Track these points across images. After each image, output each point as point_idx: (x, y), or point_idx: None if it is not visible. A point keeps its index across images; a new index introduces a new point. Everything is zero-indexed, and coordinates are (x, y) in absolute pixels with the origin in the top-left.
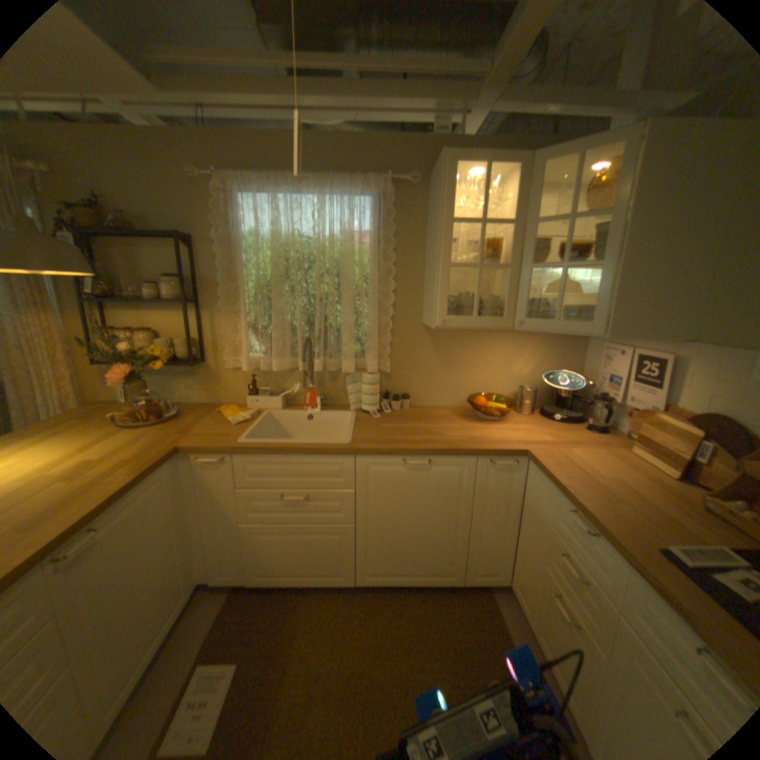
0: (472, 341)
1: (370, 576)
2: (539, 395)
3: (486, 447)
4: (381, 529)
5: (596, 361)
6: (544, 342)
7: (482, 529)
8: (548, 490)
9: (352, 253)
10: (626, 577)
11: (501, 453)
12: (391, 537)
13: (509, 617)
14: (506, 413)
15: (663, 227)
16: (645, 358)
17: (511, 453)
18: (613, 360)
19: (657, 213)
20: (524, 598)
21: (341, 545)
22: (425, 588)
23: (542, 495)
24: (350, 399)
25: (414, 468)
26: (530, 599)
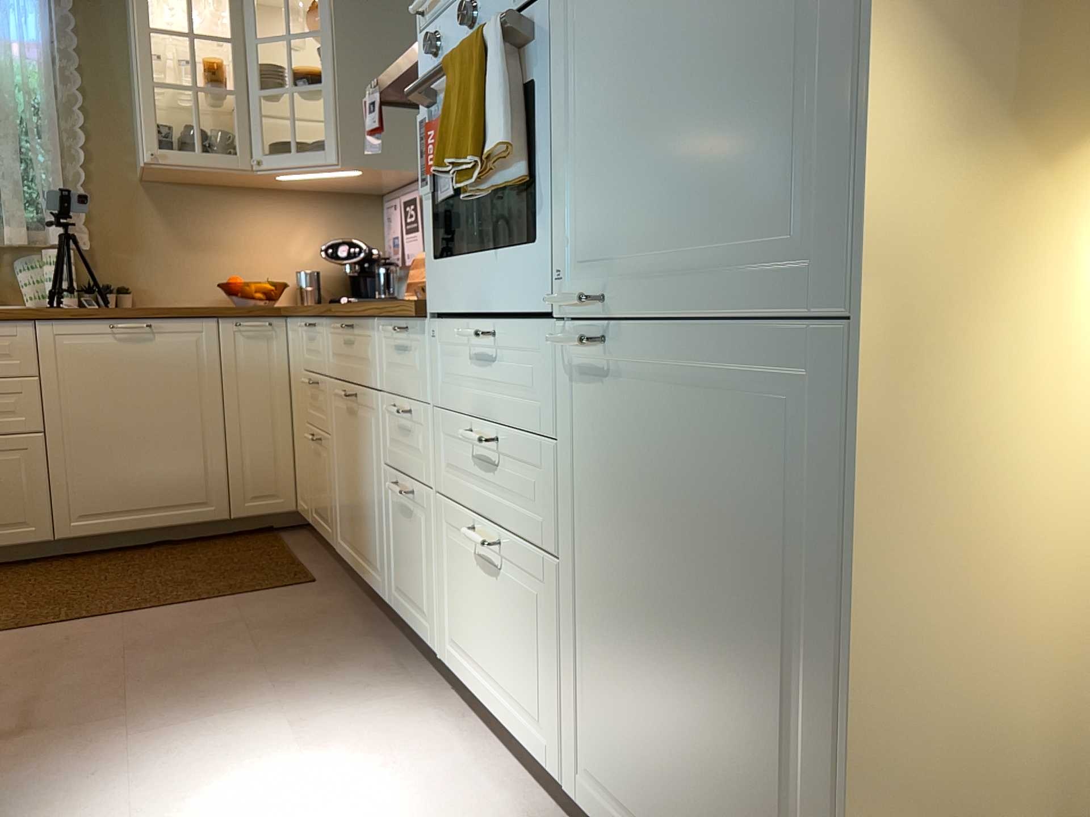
0: (219, 208)
1: (77, 517)
2: (330, 287)
3: (226, 306)
4: (86, 435)
5: (389, 234)
6: (323, 212)
7: (239, 423)
8: (296, 334)
9: (7, 67)
10: (324, 337)
11: (244, 310)
12: (103, 447)
13: (292, 539)
14: (275, 299)
15: (367, 53)
16: (405, 202)
17: (258, 309)
18: (390, 218)
19: (358, 38)
20: (302, 499)
21: (22, 468)
22: (168, 526)
23: (294, 347)
24: (23, 293)
25: (126, 338)
26: (304, 488)
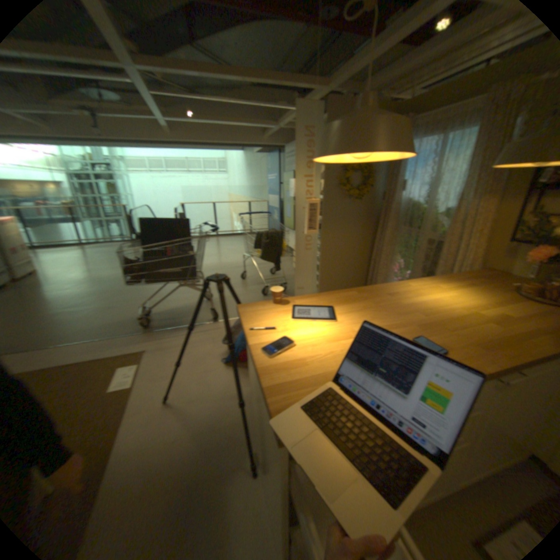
0: None
1: None
2: None
3: None
4: None
5: None
6: None
7: None
8: None
9: None
10: None
11: None
12: None
13: None
14: None
15: None
16: None
17: None
18: None
19: None
20: None
21: None
22: None
23: None
24: None
25: None
26: None
